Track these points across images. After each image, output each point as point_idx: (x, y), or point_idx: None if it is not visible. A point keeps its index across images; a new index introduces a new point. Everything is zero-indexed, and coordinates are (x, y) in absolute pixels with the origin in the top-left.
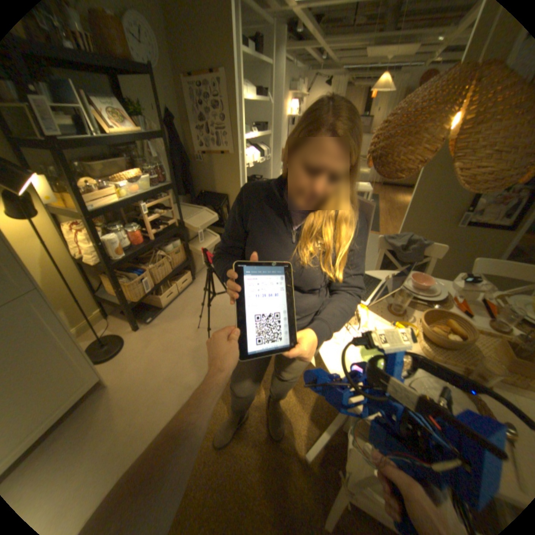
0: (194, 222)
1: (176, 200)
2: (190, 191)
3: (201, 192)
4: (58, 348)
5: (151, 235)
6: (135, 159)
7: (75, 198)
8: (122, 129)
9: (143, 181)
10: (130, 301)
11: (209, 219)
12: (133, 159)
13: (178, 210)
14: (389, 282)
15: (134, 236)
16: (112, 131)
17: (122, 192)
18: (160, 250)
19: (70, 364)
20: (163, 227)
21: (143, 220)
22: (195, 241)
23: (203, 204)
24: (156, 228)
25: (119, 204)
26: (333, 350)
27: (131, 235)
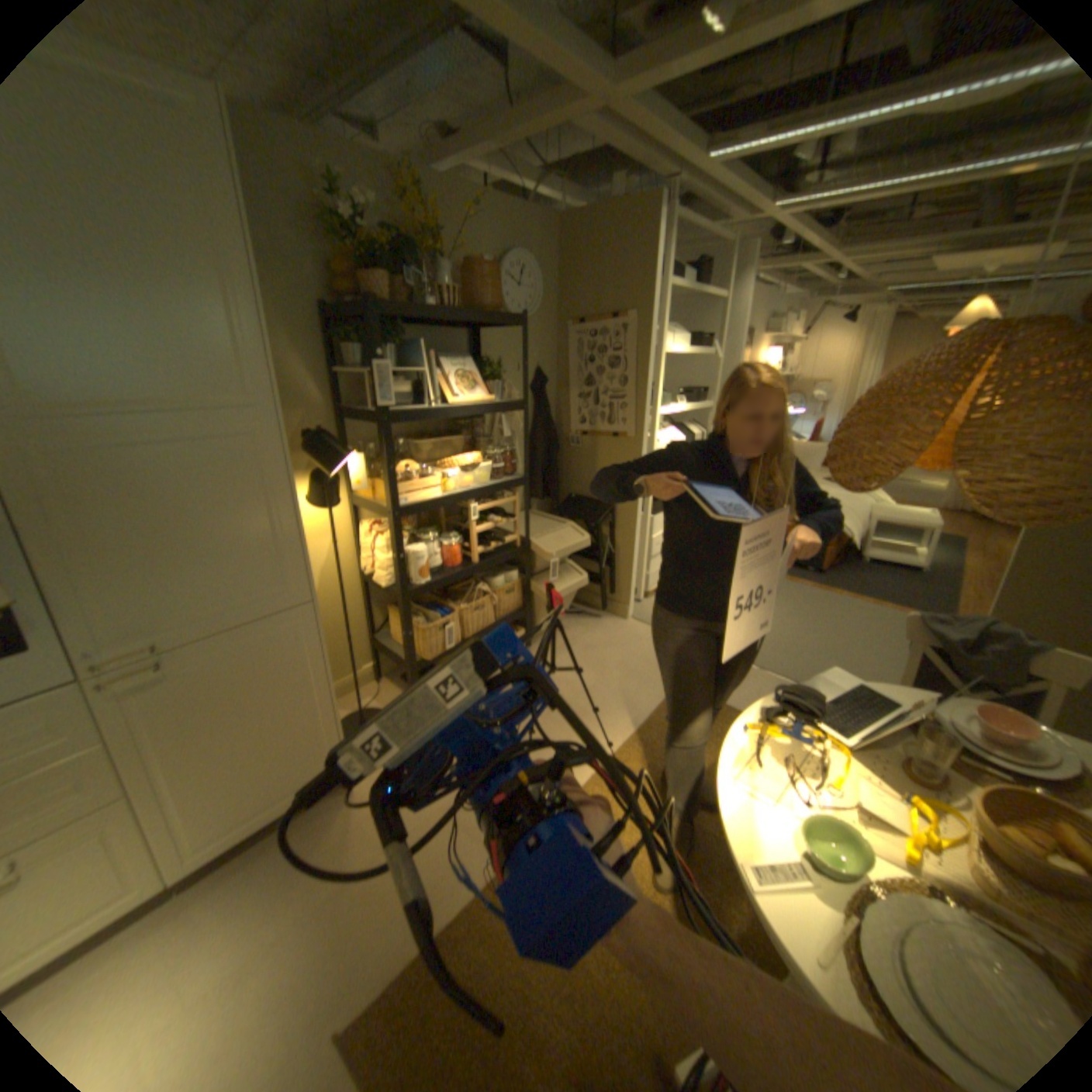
0: (548, 544)
1: (525, 504)
2: (552, 493)
3: (570, 496)
4: (311, 697)
5: (476, 556)
6: (478, 438)
7: (389, 486)
8: (470, 397)
9: (482, 471)
10: (420, 657)
11: (574, 541)
12: (476, 438)
13: (525, 521)
14: (924, 714)
15: (451, 552)
16: (456, 400)
17: (450, 484)
18: (484, 582)
19: (317, 729)
20: (497, 545)
21: (469, 530)
22: (543, 577)
23: (570, 515)
24: (485, 545)
25: (441, 501)
26: (752, 813)
27: (446, 550)
